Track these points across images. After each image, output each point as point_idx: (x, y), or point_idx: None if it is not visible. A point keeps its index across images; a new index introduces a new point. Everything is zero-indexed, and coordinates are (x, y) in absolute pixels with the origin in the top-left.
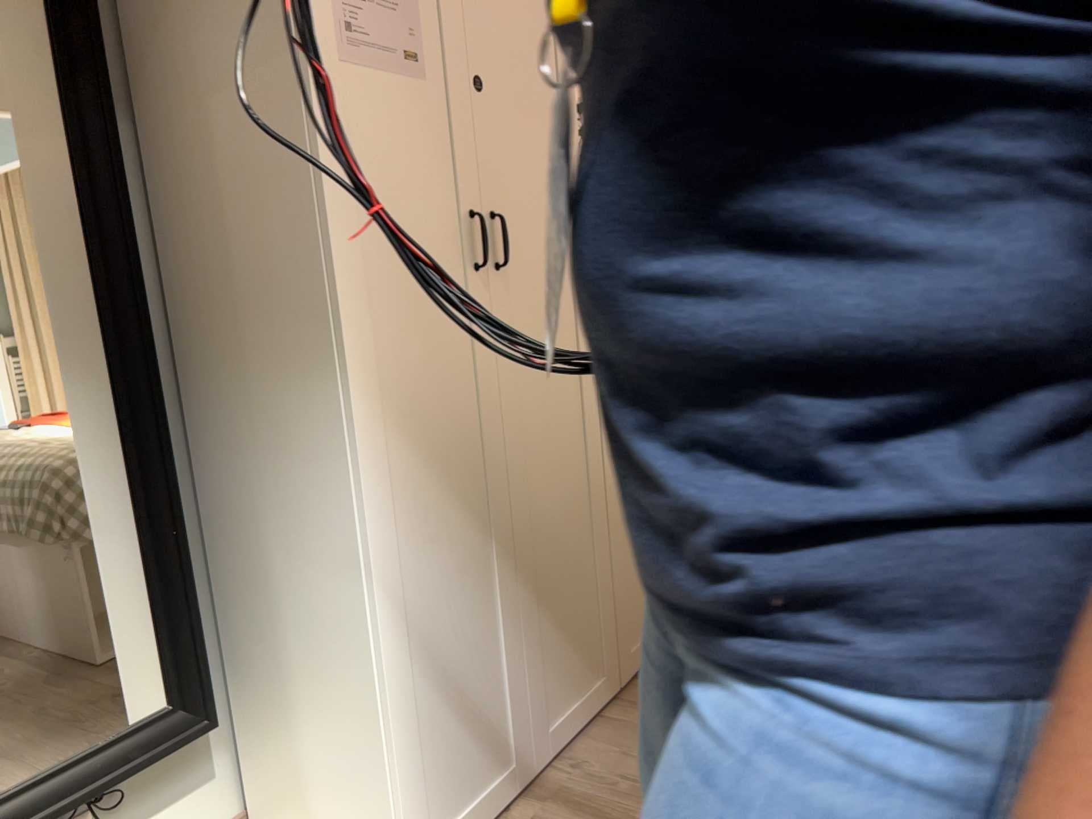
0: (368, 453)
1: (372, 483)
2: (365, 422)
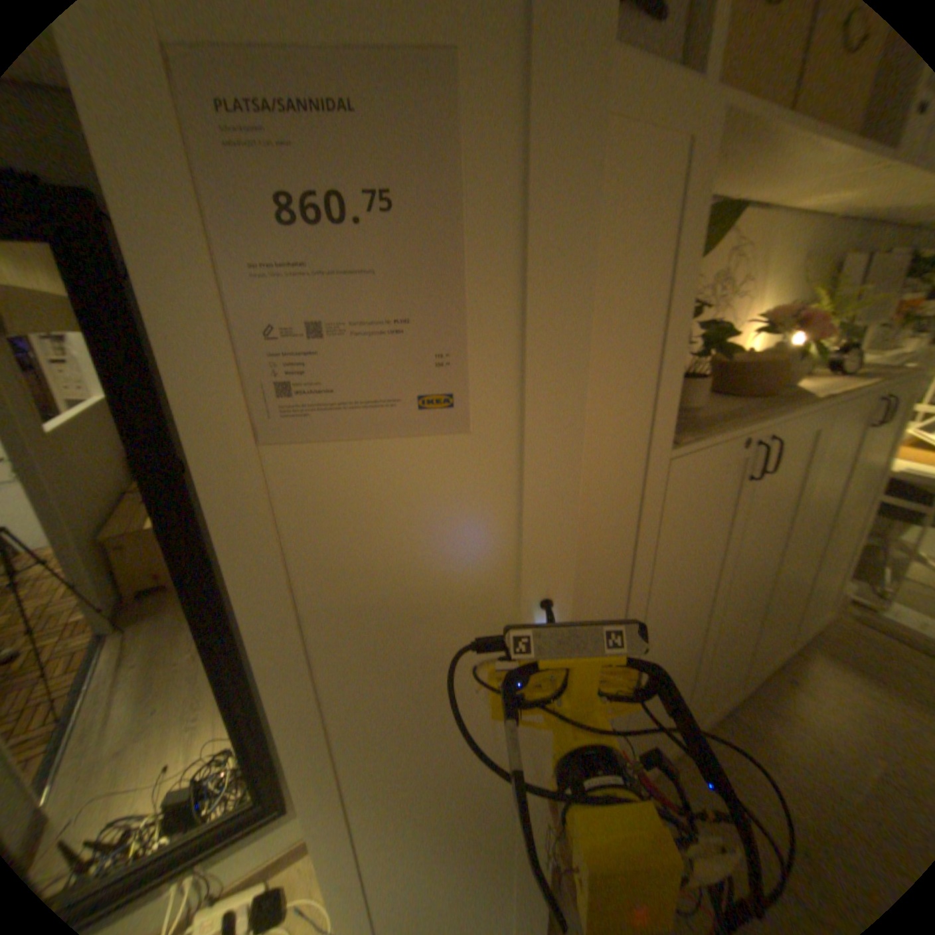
0: (320, 812)
1: (325, 832)
2: (314, 792)
